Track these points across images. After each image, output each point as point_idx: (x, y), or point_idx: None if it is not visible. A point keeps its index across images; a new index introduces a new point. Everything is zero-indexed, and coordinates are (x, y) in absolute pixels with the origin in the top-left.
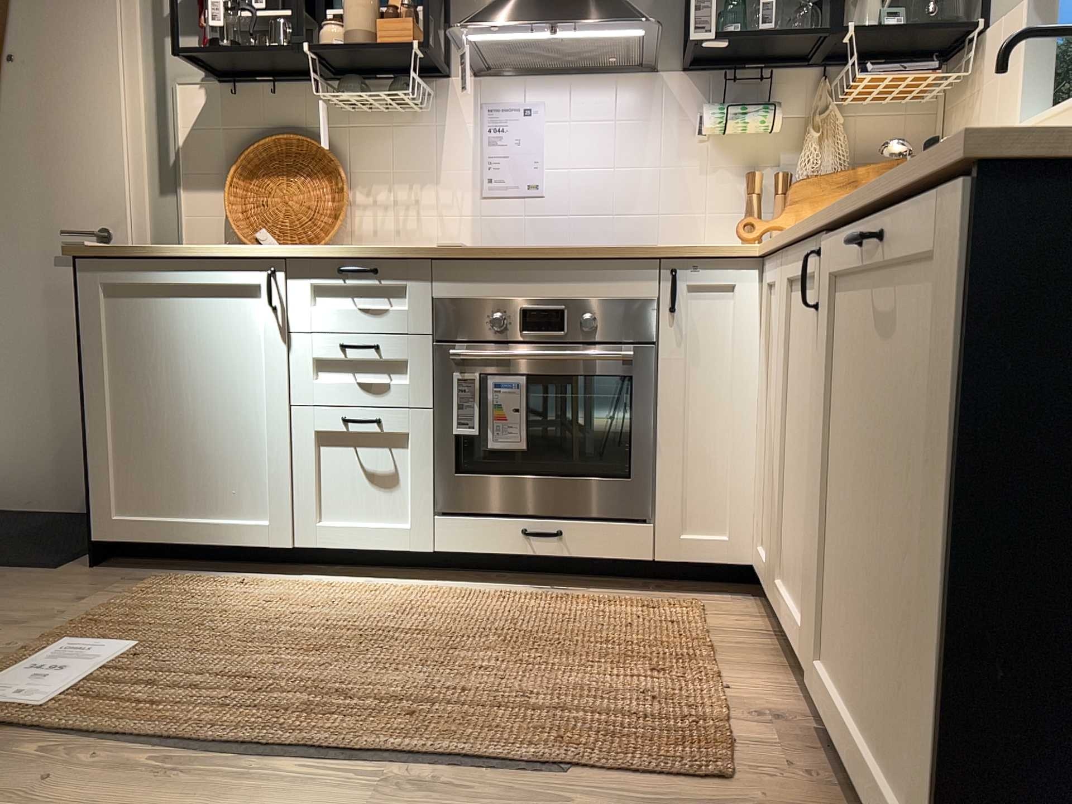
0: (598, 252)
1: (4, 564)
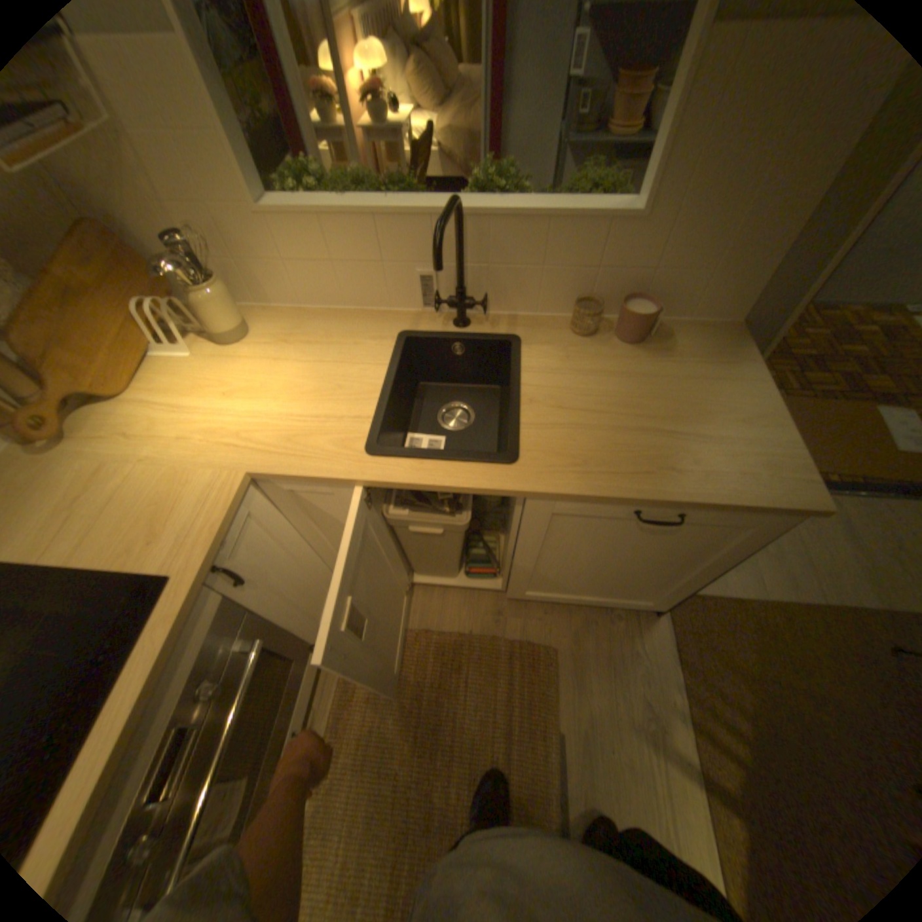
0: (154, 669)
1: None
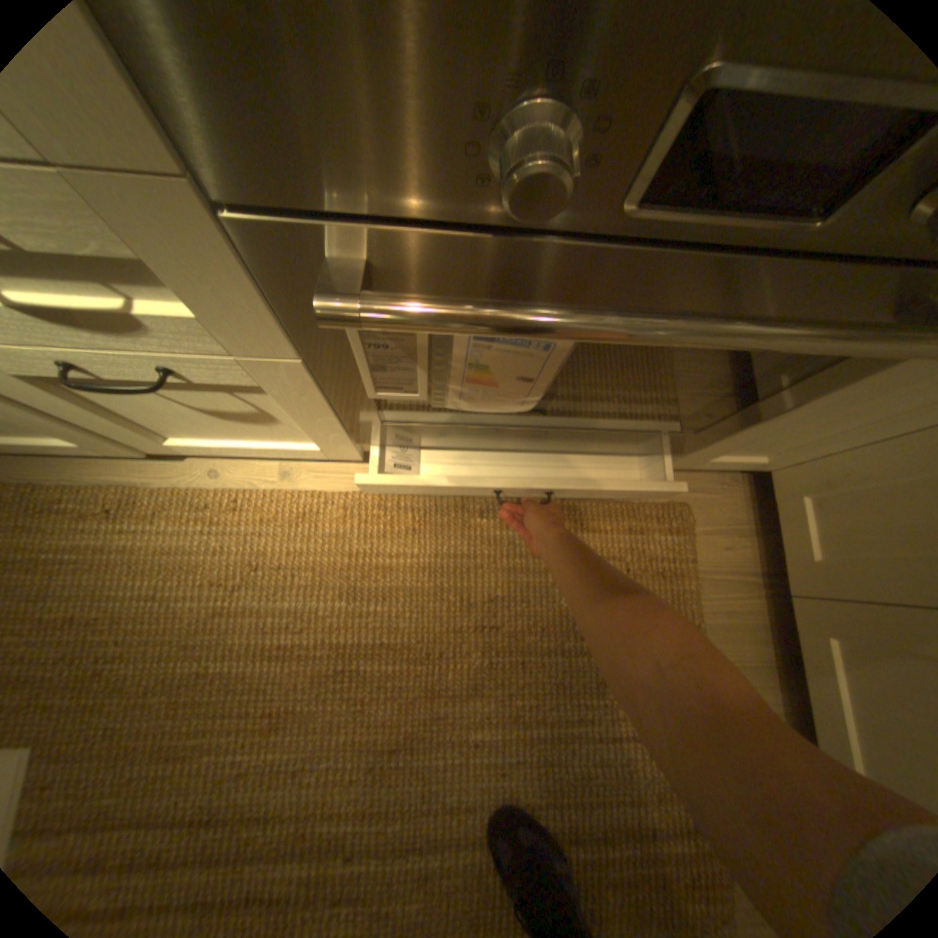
0: None
1: None
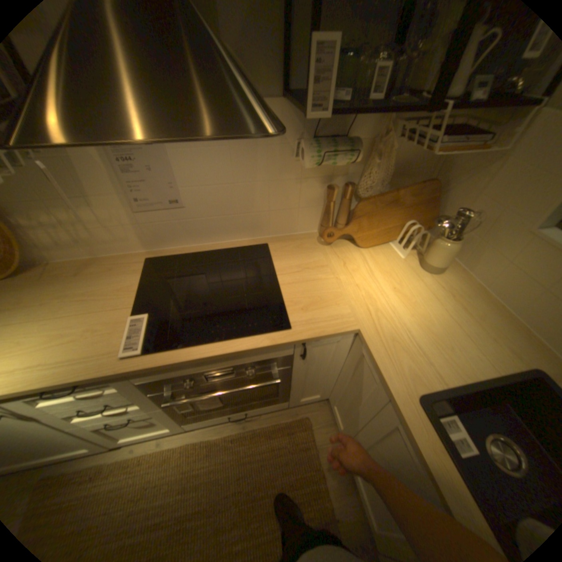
0: (252, 351)
1: None
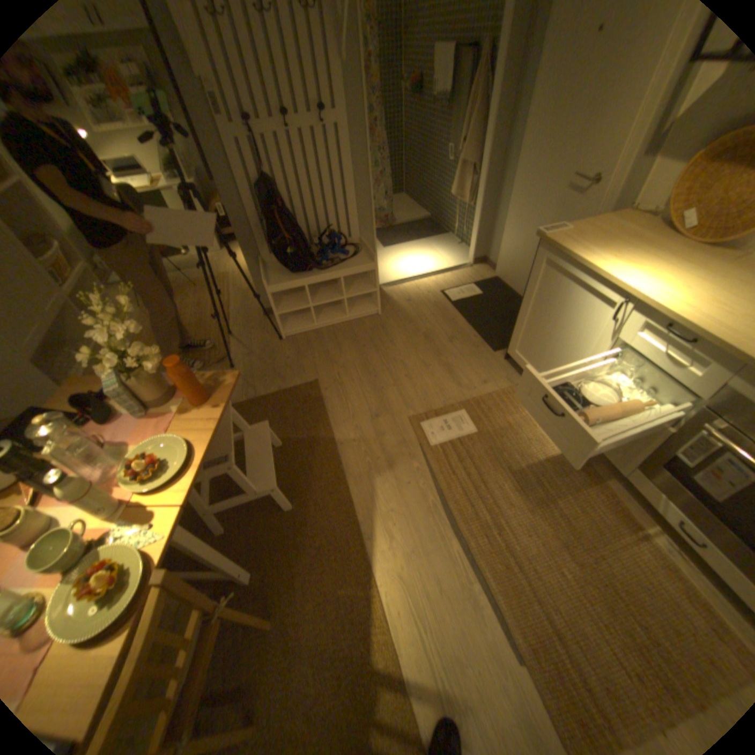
0: None
1: (484, 337)
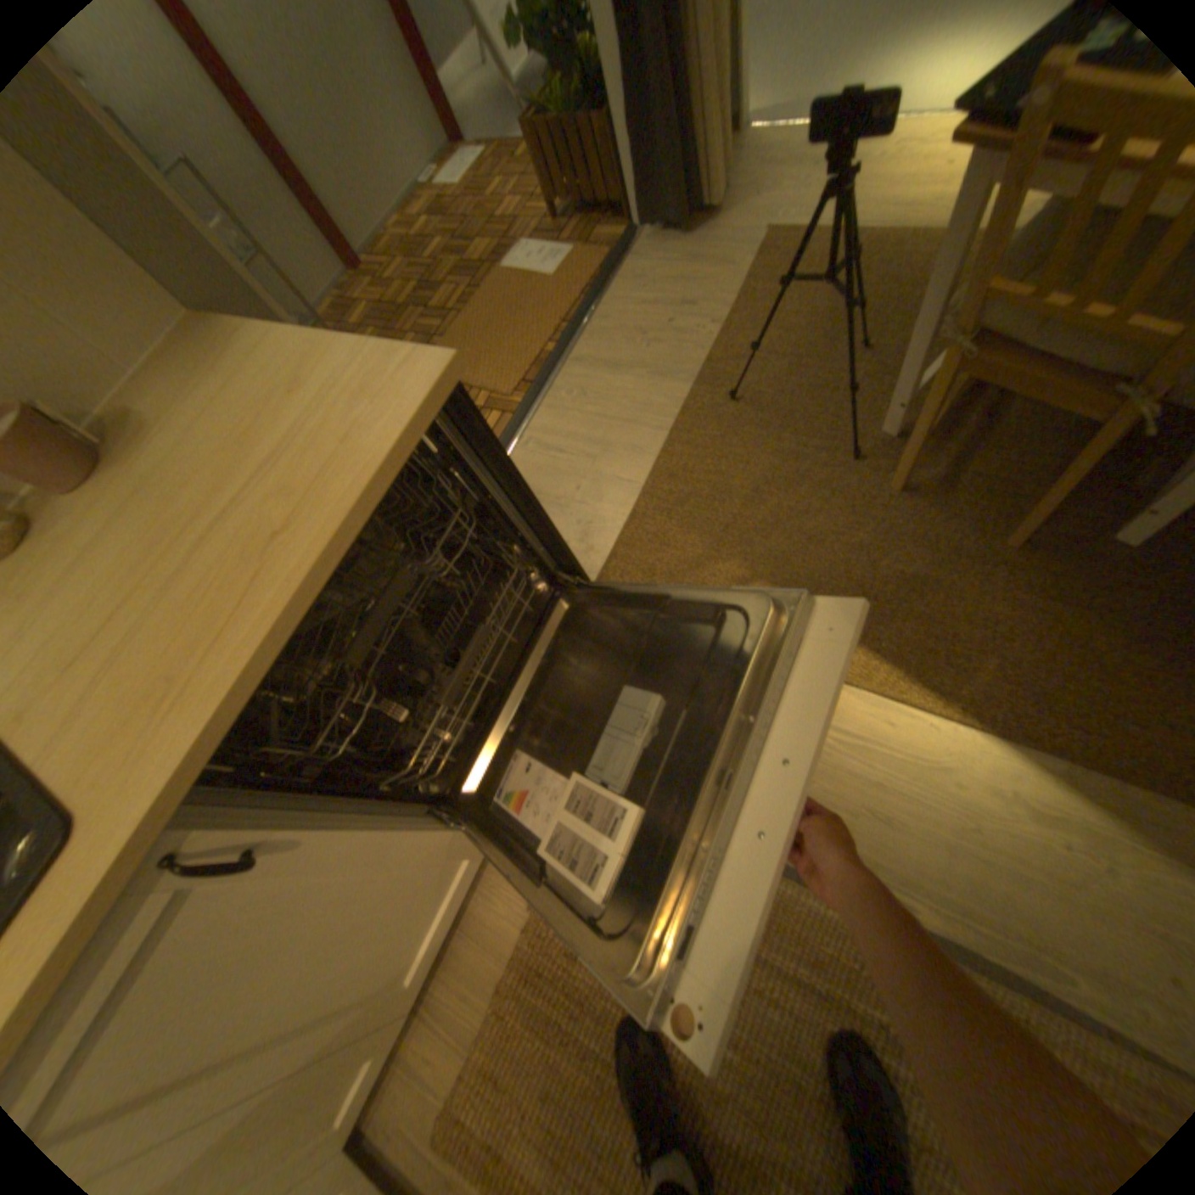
0: None
1: None
